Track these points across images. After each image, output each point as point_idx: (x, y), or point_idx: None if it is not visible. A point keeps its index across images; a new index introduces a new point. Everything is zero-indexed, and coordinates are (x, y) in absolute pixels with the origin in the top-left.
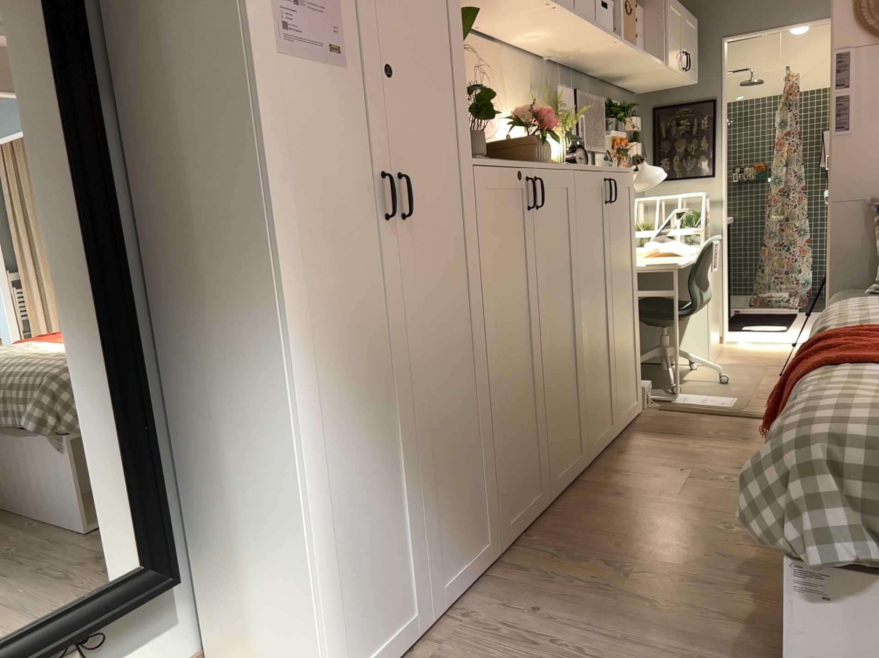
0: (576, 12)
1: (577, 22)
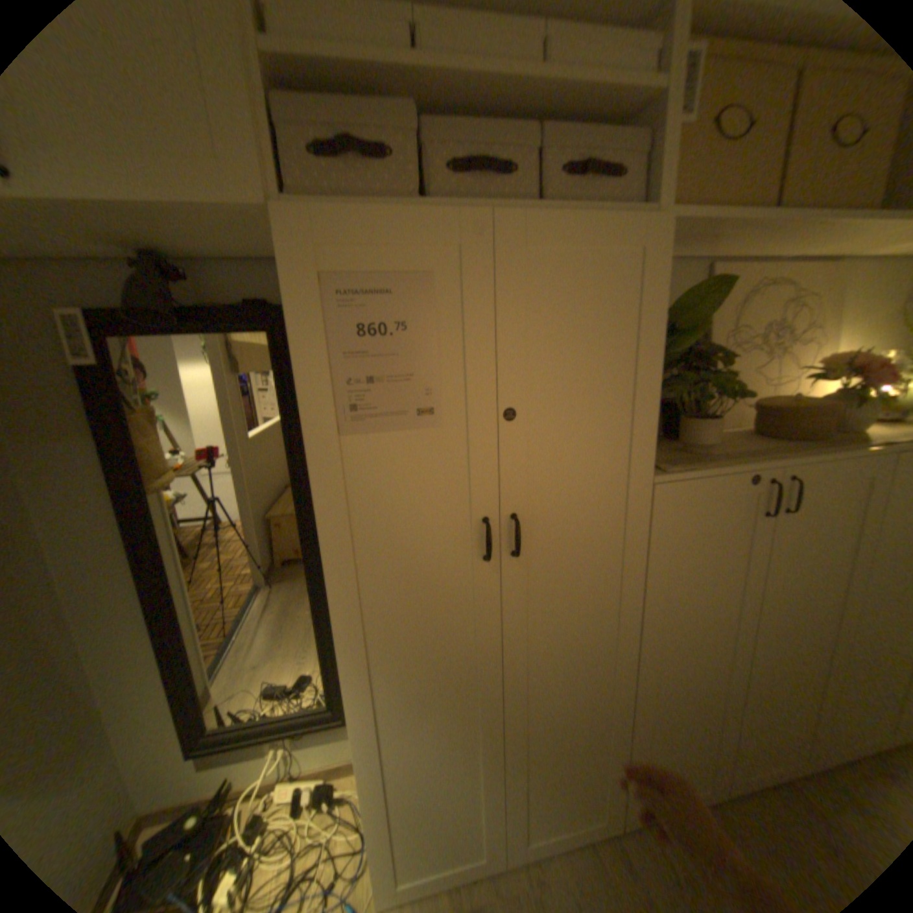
0: None
1: None
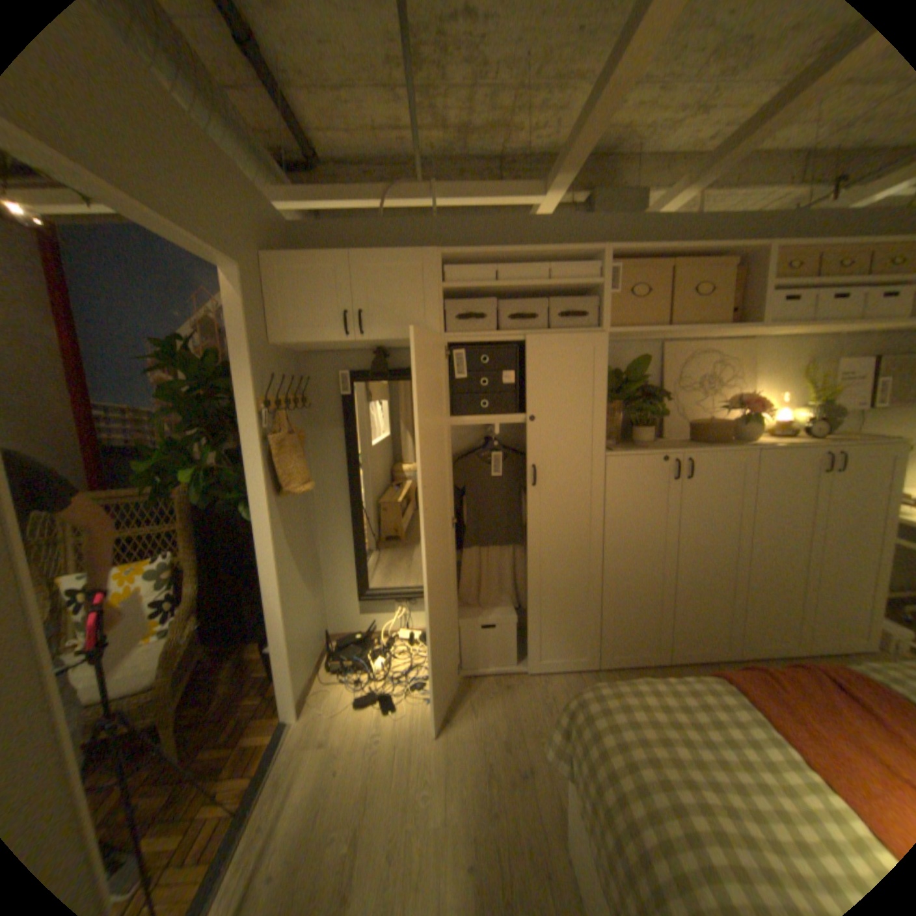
0: (807, 322)
1: (817, 327)
